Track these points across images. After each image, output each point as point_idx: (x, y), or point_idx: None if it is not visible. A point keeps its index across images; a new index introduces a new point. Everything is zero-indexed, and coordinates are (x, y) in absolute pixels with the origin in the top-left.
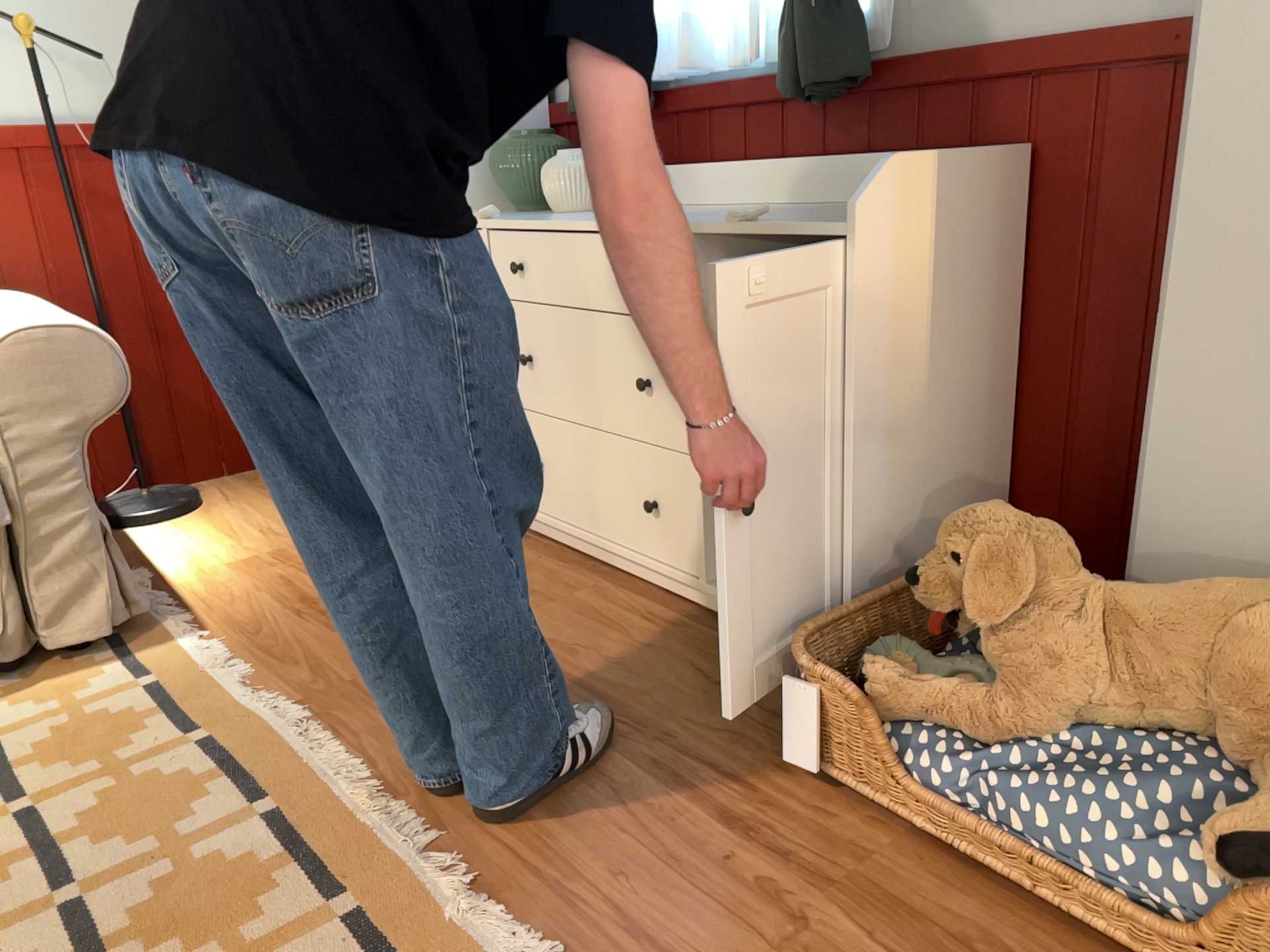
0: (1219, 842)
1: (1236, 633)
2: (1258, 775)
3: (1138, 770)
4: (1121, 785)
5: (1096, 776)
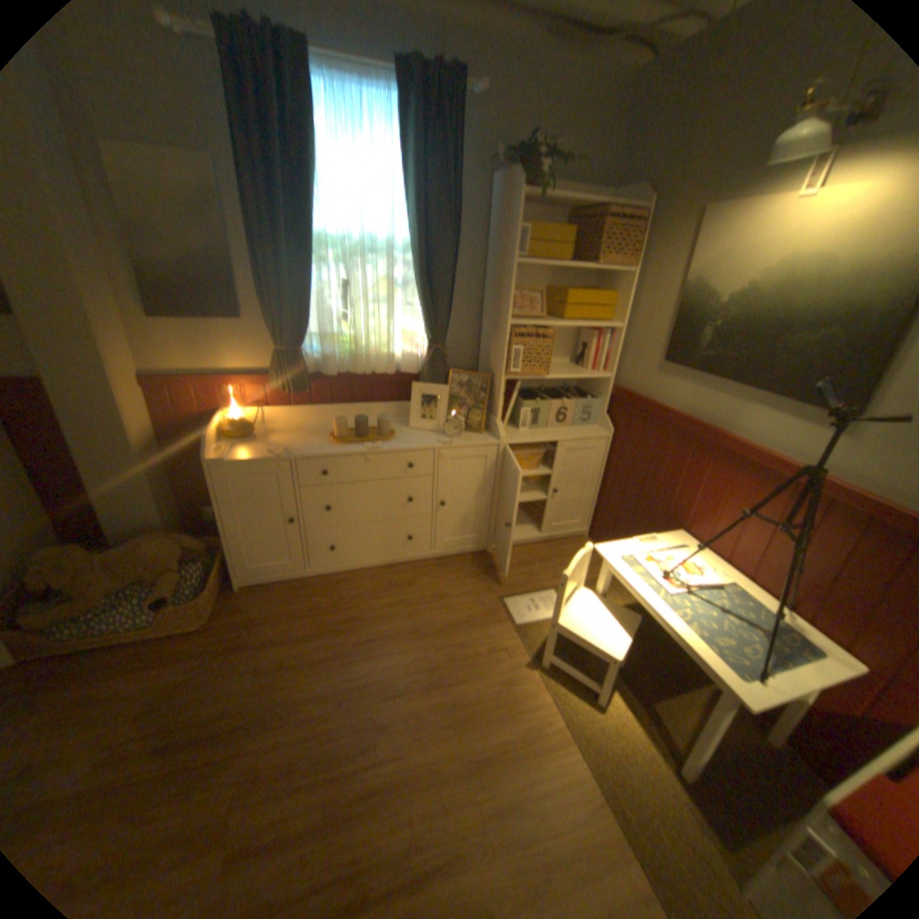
0: (147, 609)
1: (138, 557)
2: (156, 586)
3: (126, 602)
4: (122, 609)
5: (114, 611)
